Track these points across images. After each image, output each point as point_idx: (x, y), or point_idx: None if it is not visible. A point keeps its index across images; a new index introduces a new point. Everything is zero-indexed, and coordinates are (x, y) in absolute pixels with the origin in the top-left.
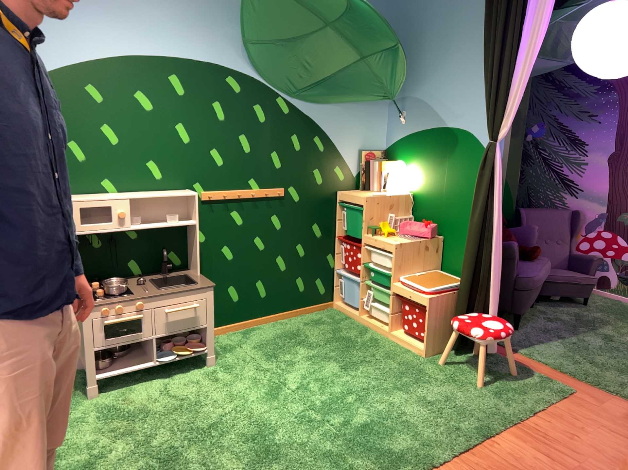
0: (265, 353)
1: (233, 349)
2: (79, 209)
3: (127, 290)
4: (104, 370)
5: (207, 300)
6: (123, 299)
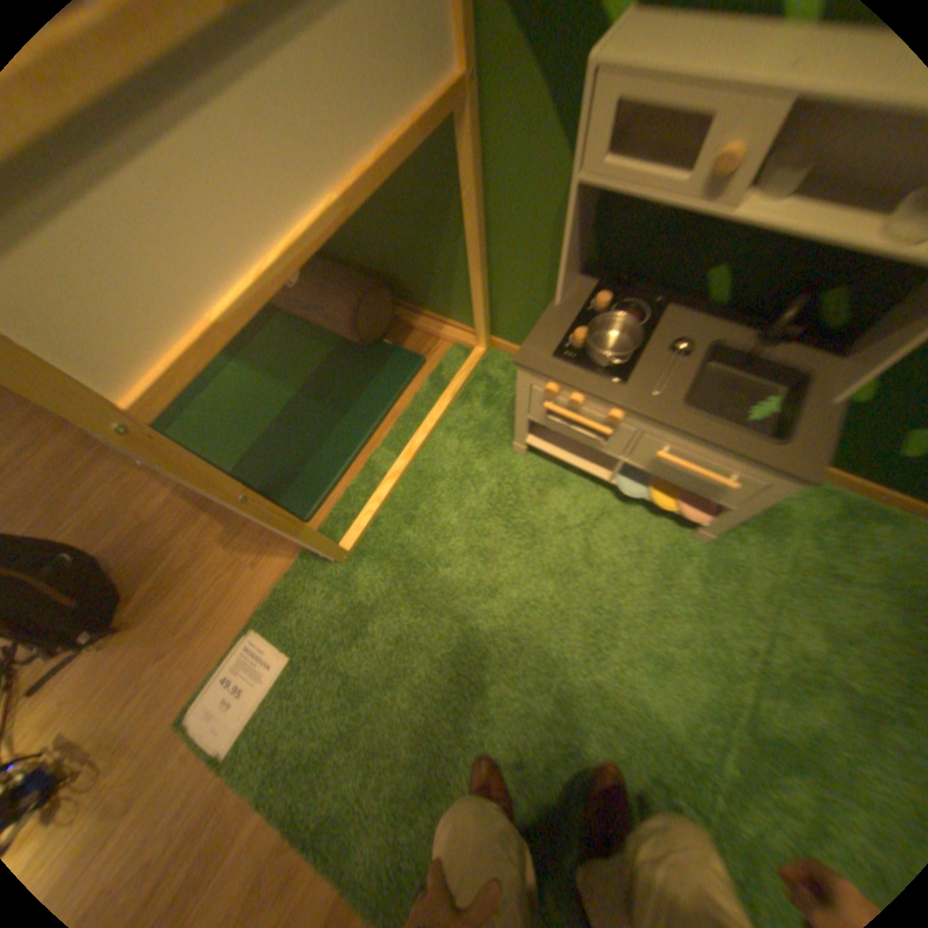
0: (822, 603)
1: (782, 535)
2: (617, 103)
3: (643, 349)
4: (546, 435)
5: (774, 490)
6: (596, 387)
